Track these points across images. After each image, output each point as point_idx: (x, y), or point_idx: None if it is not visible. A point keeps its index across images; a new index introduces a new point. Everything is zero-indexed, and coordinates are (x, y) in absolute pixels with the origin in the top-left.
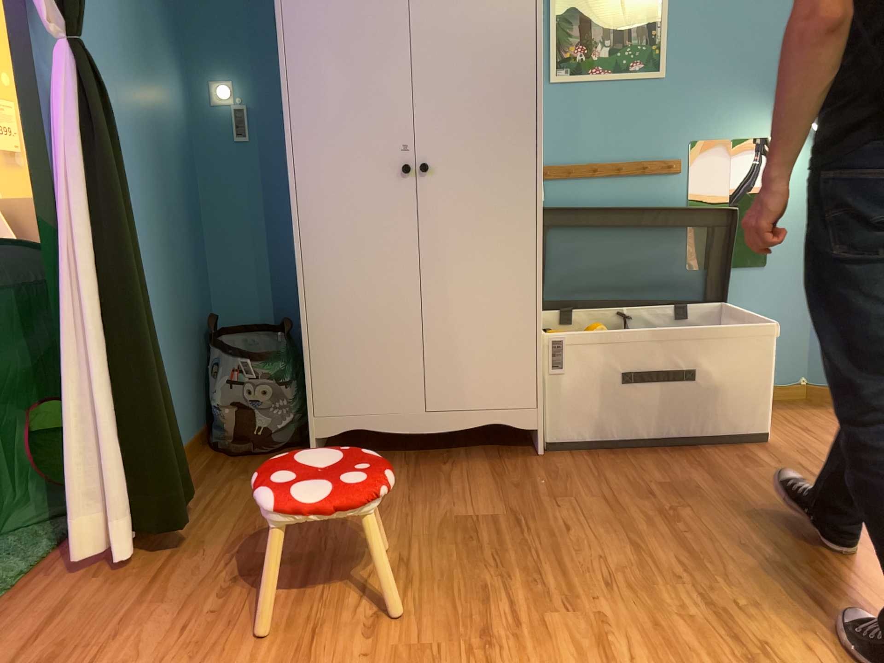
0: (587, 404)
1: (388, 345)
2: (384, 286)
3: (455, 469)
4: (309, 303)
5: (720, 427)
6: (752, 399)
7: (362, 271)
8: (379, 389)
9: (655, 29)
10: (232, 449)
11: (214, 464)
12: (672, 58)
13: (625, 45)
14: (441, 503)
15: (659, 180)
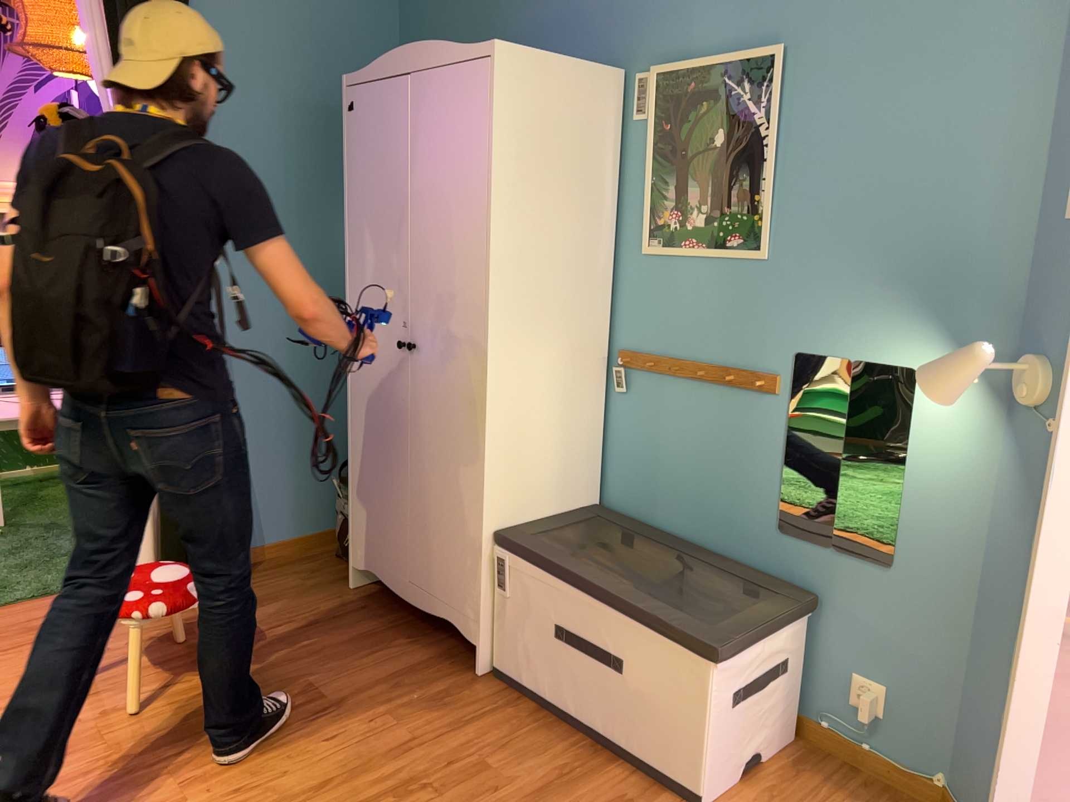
0: (530, 645)
1: (389, 505)
2: (389, 448)
3: (405, 647)
4: (352, 446)
5: (651, 753)
6: (688, 737)
7: (378, 429)
8: (383, 543)
9: (758, 192)
10: (334, 551)
11: (312, 557)
12: (780, 231)
13: (723, 211)
14: (329, 666)
15: (752, 397)
